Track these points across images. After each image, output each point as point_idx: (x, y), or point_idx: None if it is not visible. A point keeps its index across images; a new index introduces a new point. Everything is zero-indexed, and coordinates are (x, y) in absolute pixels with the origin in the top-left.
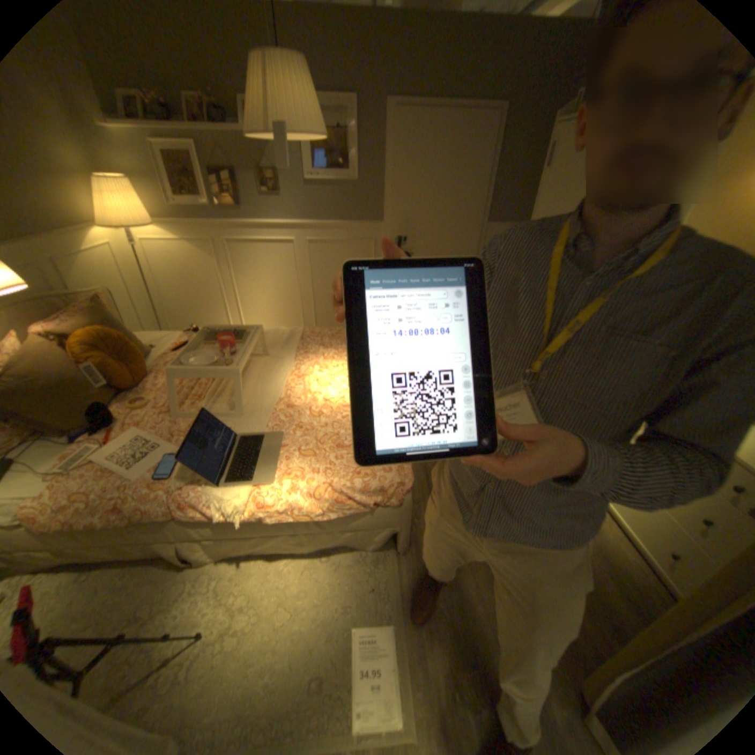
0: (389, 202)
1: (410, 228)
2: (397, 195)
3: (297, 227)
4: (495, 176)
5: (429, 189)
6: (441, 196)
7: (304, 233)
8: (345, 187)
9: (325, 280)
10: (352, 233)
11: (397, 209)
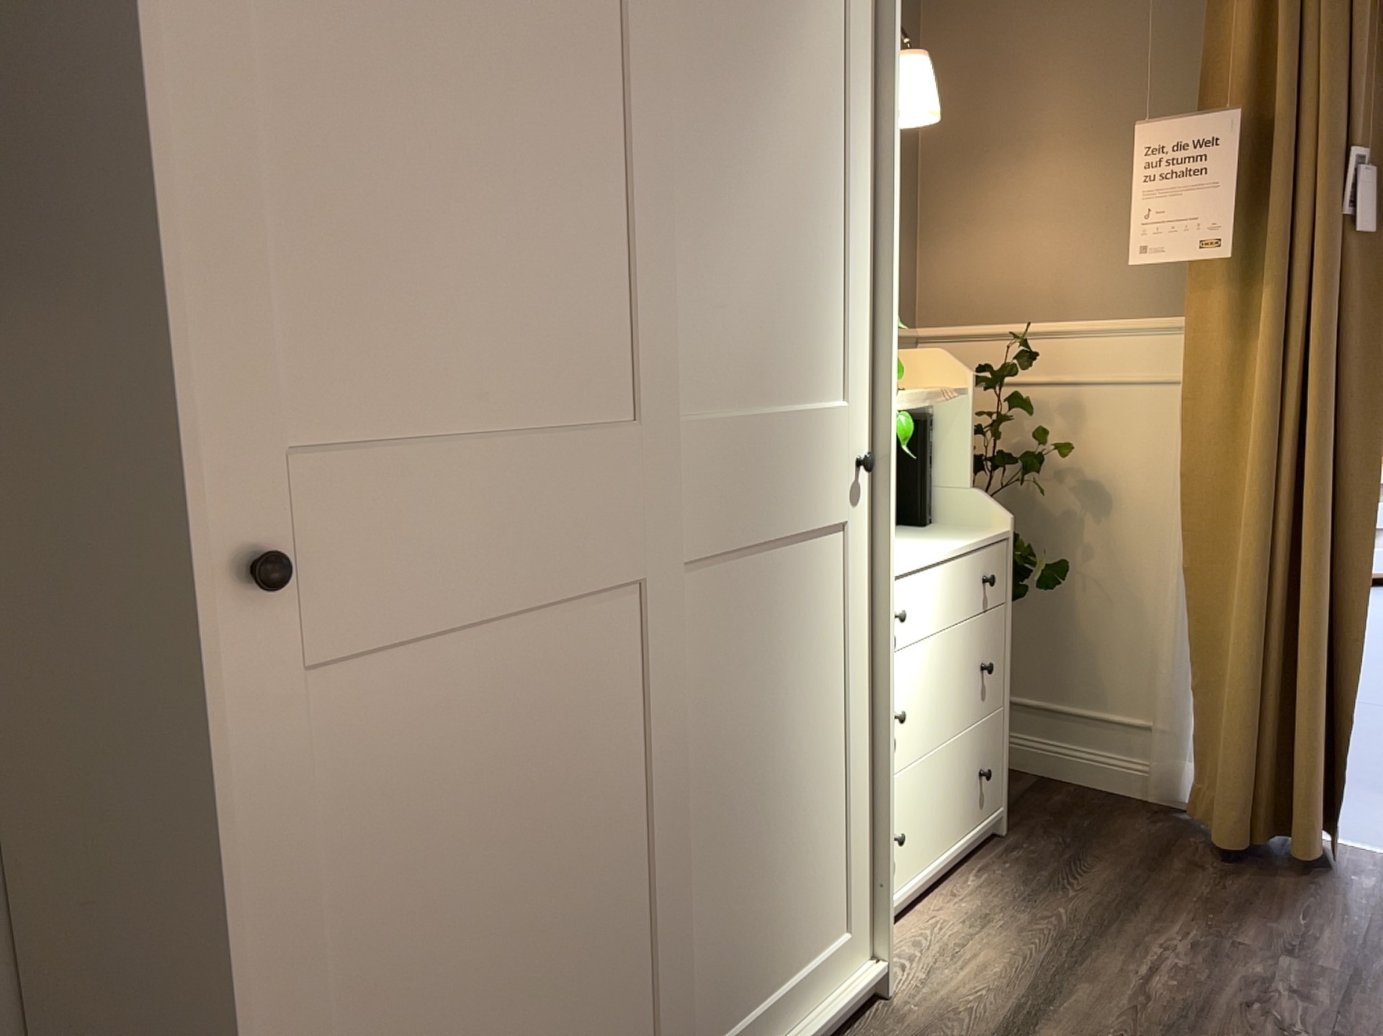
0: None
1: None
2: None
3: None
4: None
5: None
6: None
7: None
8: None
9: None
10: None
11: None
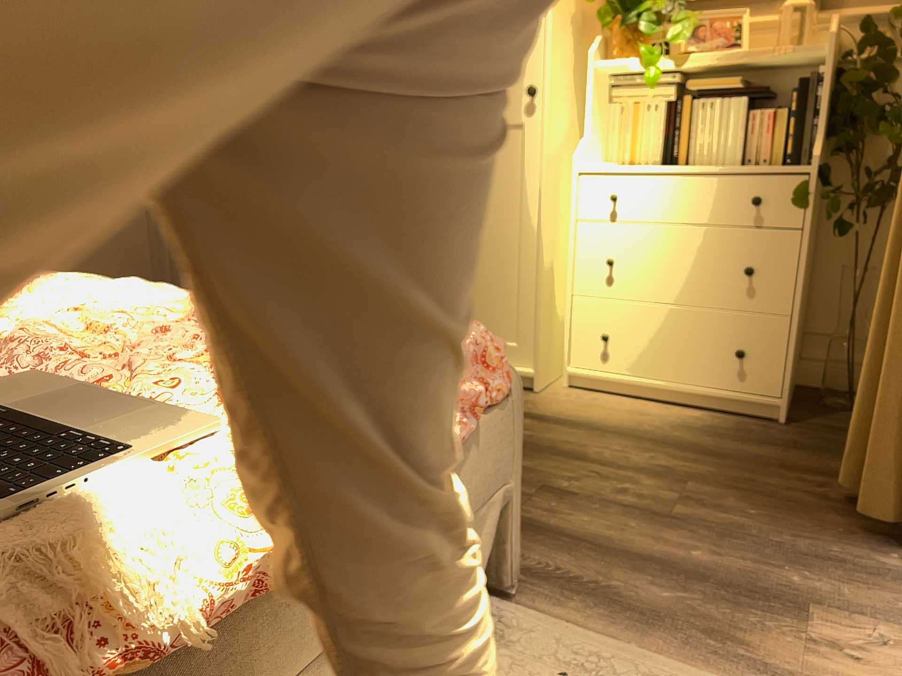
0: None
1: None
2: None
3: None
4: None
5: None
6: None
7: None
8: None
9: None
10: None
11: None
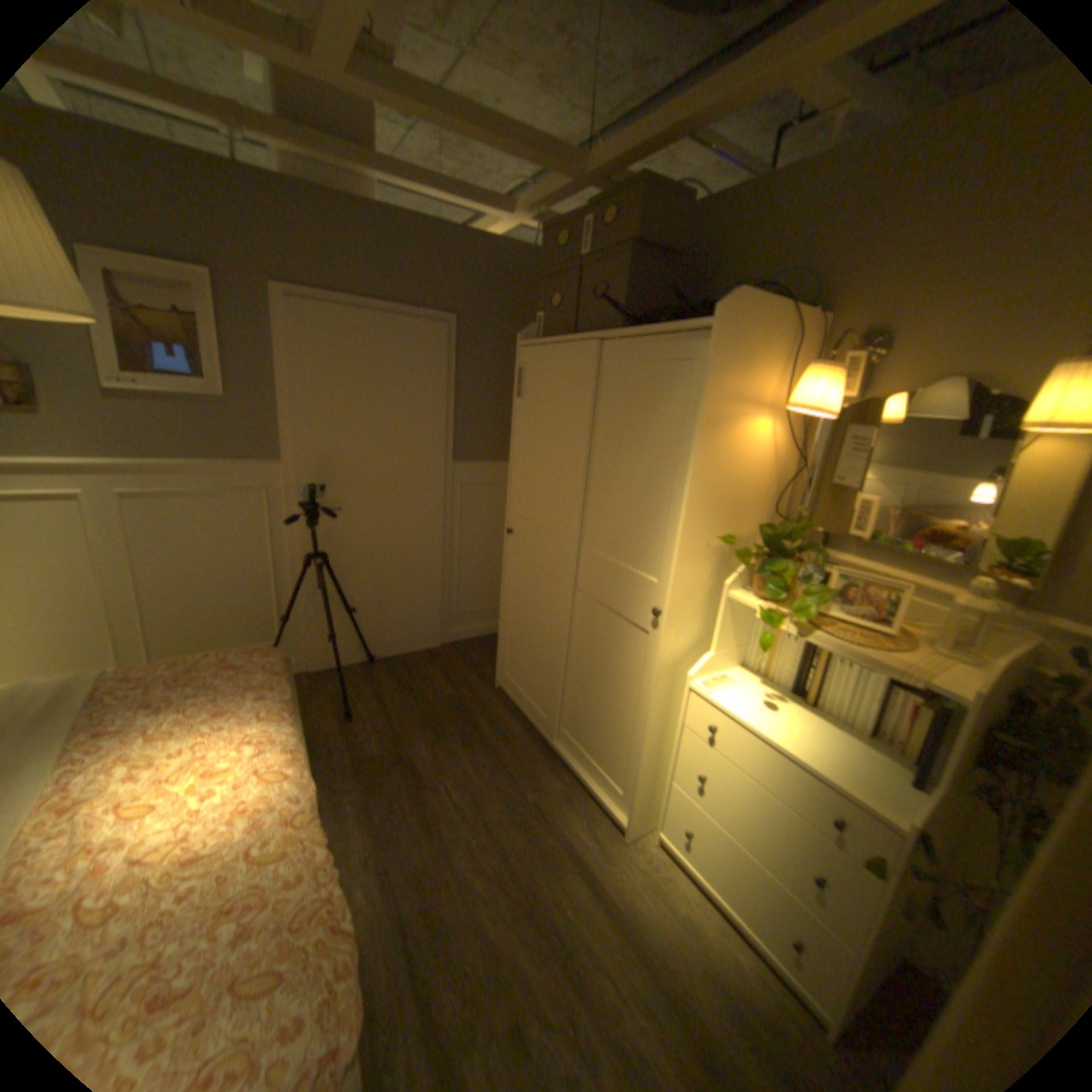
0: (288, 430)
1: (332, 470)
2: (303, 421)
3: (89, 469)
4: (453, 401)
5: (357, 413)
6: (377, 424)
7: (107, 480)
8: (198, 404)
9: (165, 561)
10: (220, 479)
11: (304, 441)
